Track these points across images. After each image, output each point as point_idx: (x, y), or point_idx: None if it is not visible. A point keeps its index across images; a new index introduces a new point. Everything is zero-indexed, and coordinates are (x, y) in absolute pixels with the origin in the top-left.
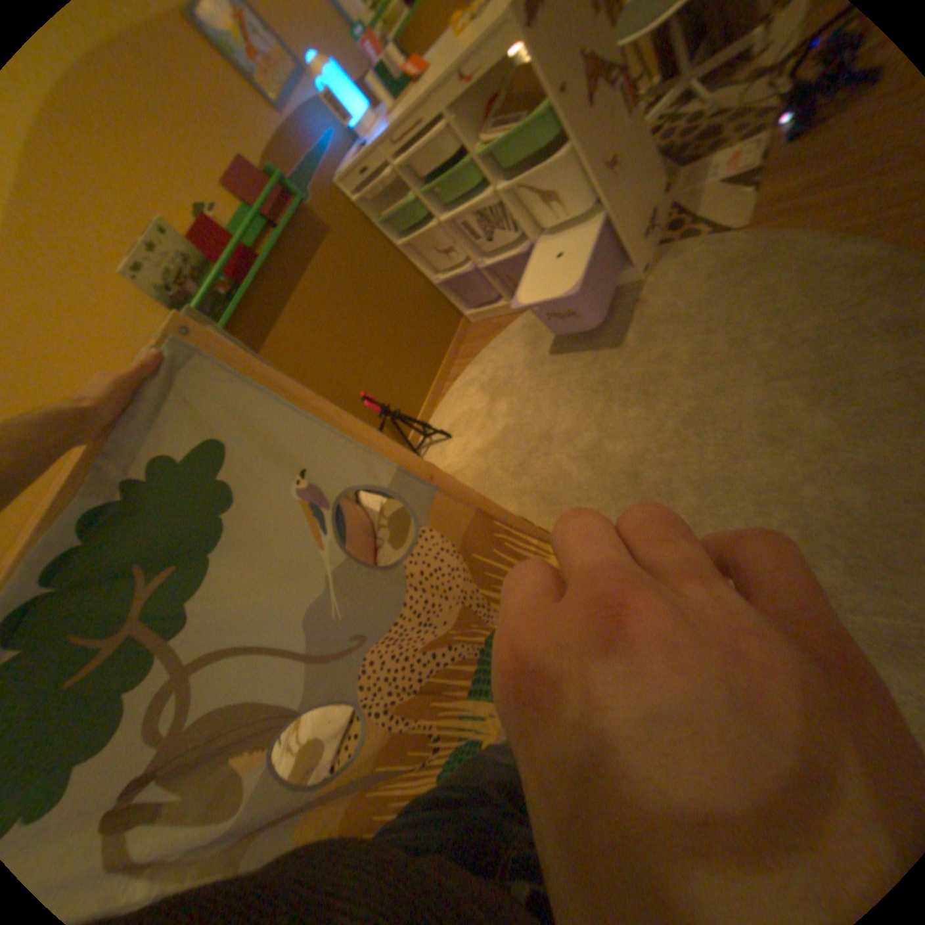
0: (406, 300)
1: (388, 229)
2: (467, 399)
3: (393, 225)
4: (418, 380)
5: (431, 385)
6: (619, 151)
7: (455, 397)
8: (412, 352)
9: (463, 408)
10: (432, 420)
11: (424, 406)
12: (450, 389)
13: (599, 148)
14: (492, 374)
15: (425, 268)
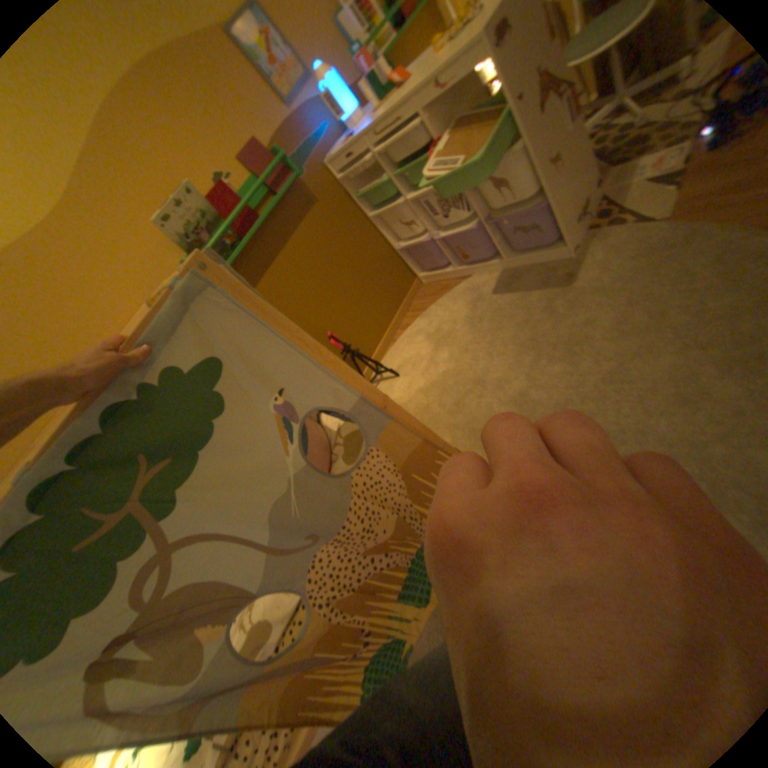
0: (371, 261)
1: (362, 202)
2: (414, 345)
3: (366, 200)
4: (374, 326)
5: (385, 331)
6: (561, 150)
7: (404, 343)
8: (371, 303)
9: (409, 352)
10: (382, 360)
11: (377, 348)
12: (400, 336)
13: (545, 146)
14: (437, 326)
15: (389, 236)
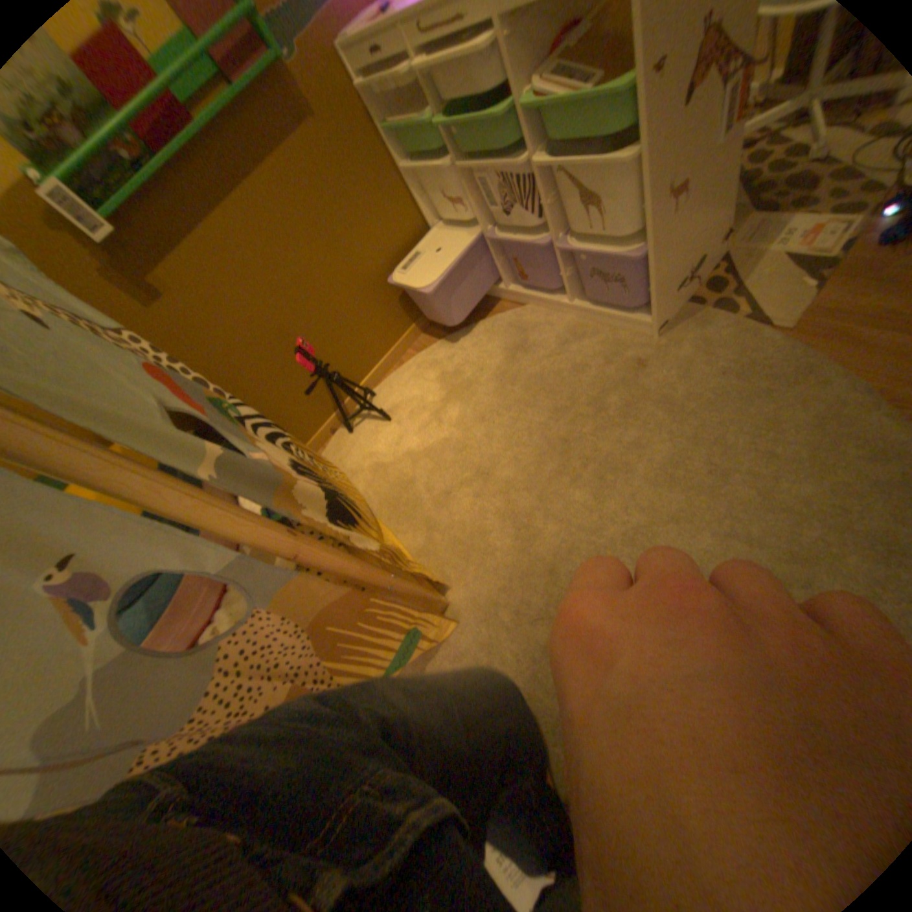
0: (389, 239)
1: (390, 139)
2: (421, 382)
3: (398, 136)
4: (375, 337)
5: (390, 346)
6: (692, 176)
7: (410, 373)
8: (377, 303)
9: (413, 390)
10: (377, 387)
11: (374, 368)
12: (409, 358)
13: (669, 166)
14: (458, 365)
15: (424, 206)
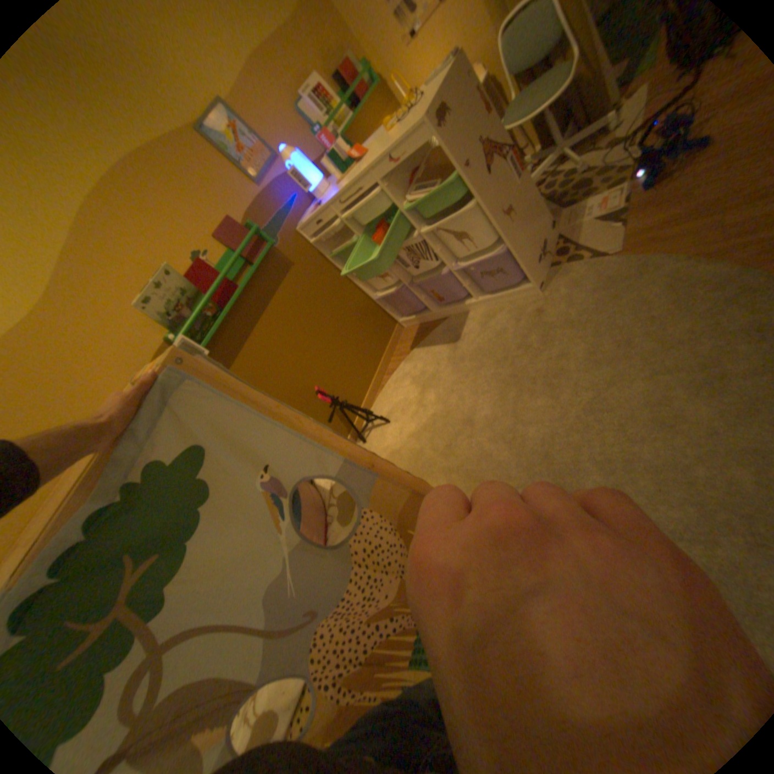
0: (351, 313)
1: (337, 261)
2: (402, 390)
3: (341, 258)
4: (361, 375)
5: (372, 378)
6: (513, 202)
7: (392, 388)
8: (356, 353)
9: (398, 397)
10: (373, 407)
11: (366, 396)
12: (387, 381)
13: (497, 201)
14: (422, 369)
15: (366, 288)
